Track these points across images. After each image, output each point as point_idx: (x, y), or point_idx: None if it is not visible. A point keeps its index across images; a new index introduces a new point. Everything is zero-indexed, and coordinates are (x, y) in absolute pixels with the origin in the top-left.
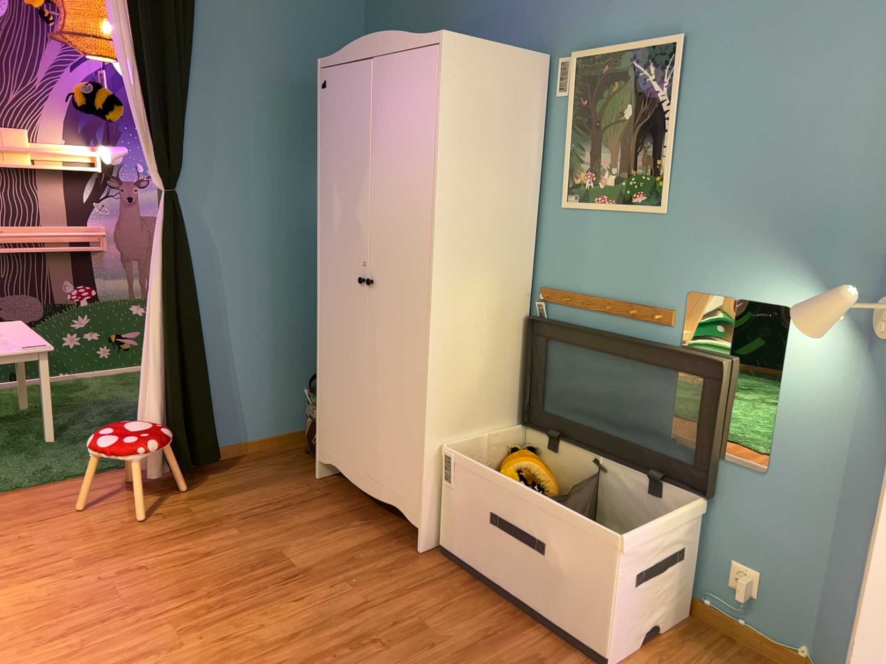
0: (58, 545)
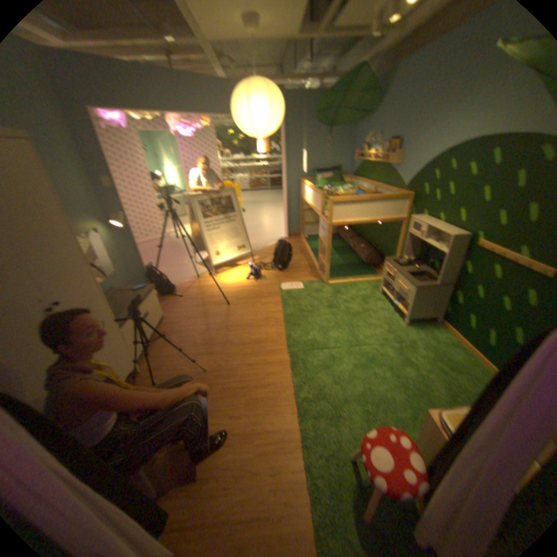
0: (255, 469)
